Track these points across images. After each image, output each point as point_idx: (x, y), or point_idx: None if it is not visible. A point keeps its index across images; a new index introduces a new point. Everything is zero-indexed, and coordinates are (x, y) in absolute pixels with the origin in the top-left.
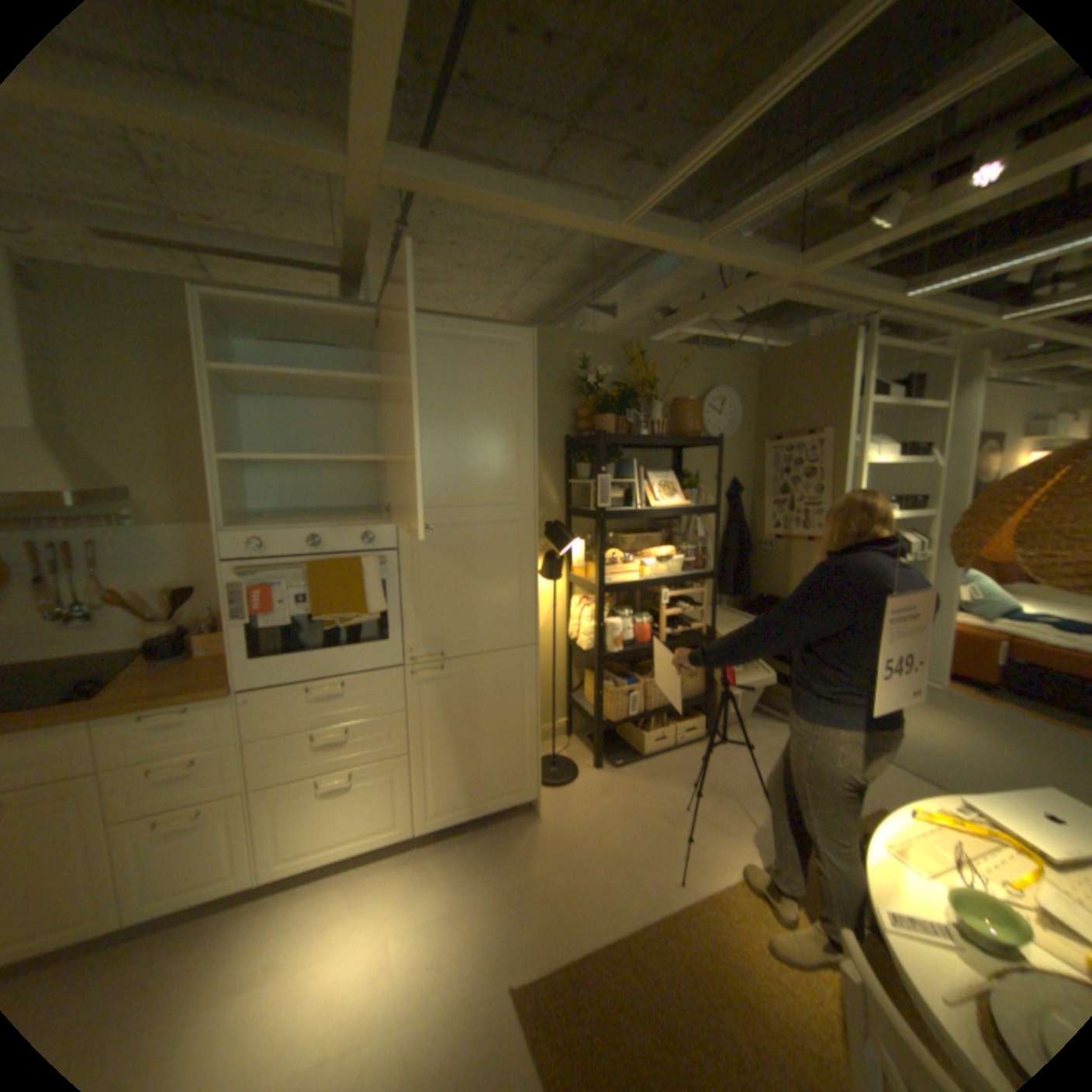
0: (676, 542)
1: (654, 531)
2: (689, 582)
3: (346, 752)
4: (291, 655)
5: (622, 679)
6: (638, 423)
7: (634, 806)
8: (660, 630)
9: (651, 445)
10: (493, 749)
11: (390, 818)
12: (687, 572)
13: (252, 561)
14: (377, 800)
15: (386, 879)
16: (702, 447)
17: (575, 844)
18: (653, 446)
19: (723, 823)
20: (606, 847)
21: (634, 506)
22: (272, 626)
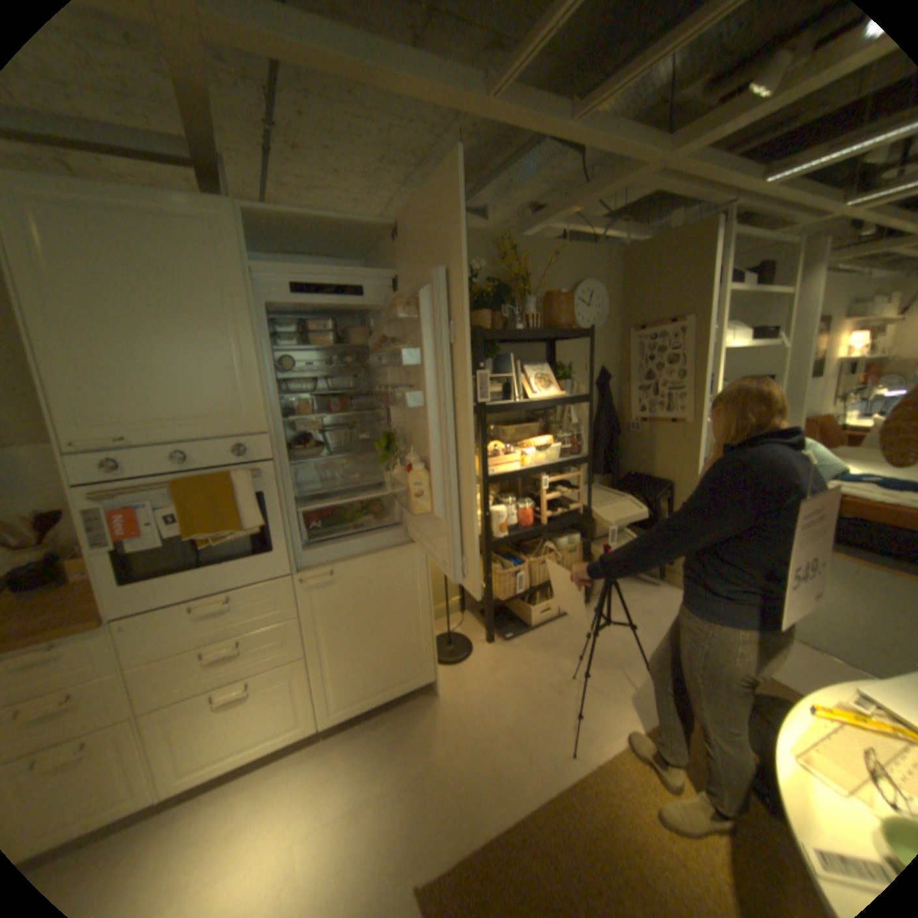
0: (553, 430)
1: (532, 421)
2: (567, 467)
3: (239, 664)
4: (167, 577)
5: (509, 560)
6: (514, 317)
7: (525, 678)
8: (541, 513)
9: (527, 339)
10: (389, 642)
11: (292, 718)
12: (565, 458)
13: (108, 484)
14: (276, 705)
15: (292, 776)
16: (574, 338)
17: (472, 722)
18: (529, 340)
19: (606, 688)
20: (501, 722)
21: (513, 399)
22: (141, 549)
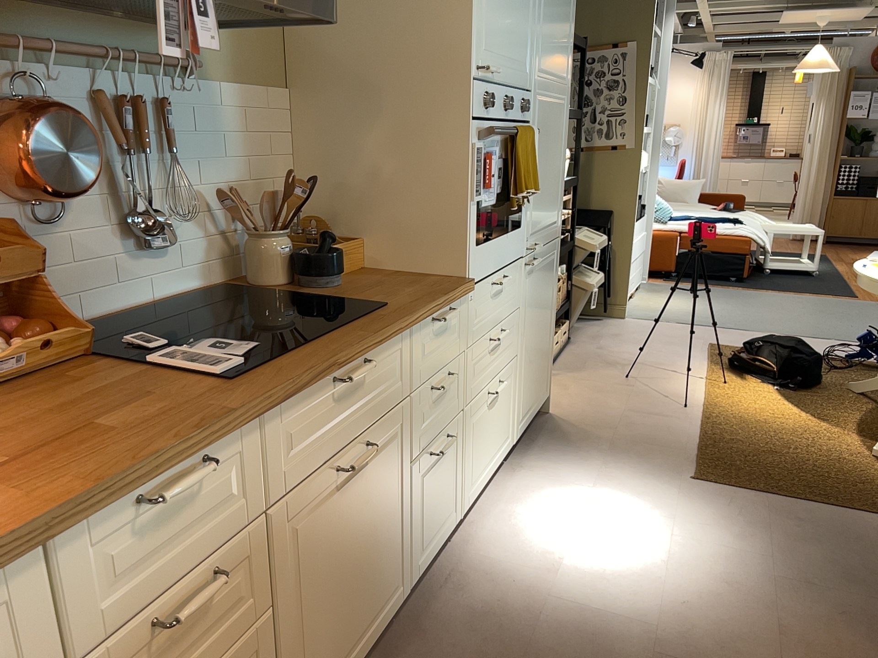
0: None
1: None
2: None
3: (500, 353)
4: (489, 240)
5: None
6: None
7: (593, 385)
8: None
9: None
10: (542, 345)
11: (509, 424)
12: None
13: (485, 121)
14: (506, 405)
15: (519, 481)
16: None
17: (597, 414)
18: None
19: (652, 374)
20: (616, 408)
21: None
22: (489, 203)
